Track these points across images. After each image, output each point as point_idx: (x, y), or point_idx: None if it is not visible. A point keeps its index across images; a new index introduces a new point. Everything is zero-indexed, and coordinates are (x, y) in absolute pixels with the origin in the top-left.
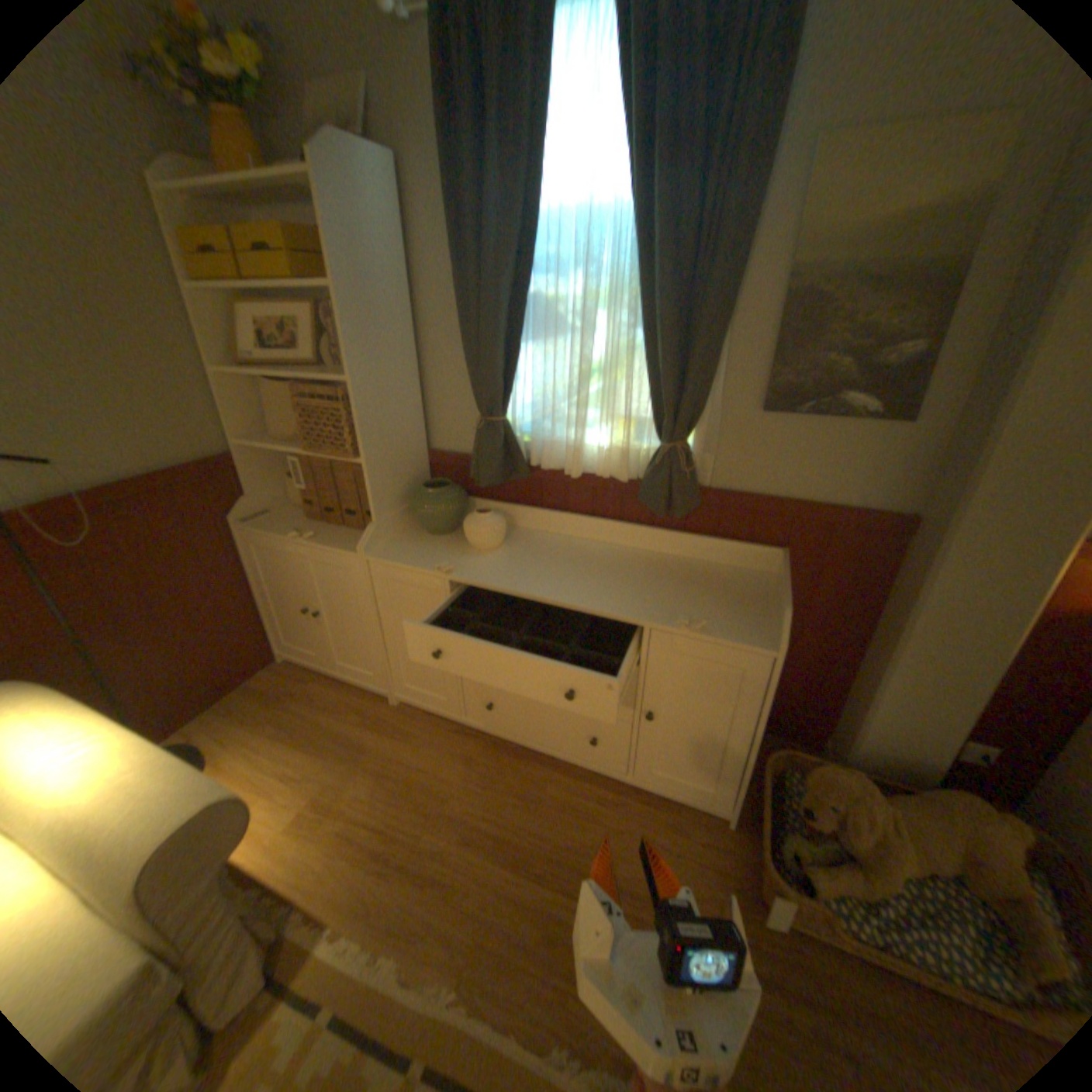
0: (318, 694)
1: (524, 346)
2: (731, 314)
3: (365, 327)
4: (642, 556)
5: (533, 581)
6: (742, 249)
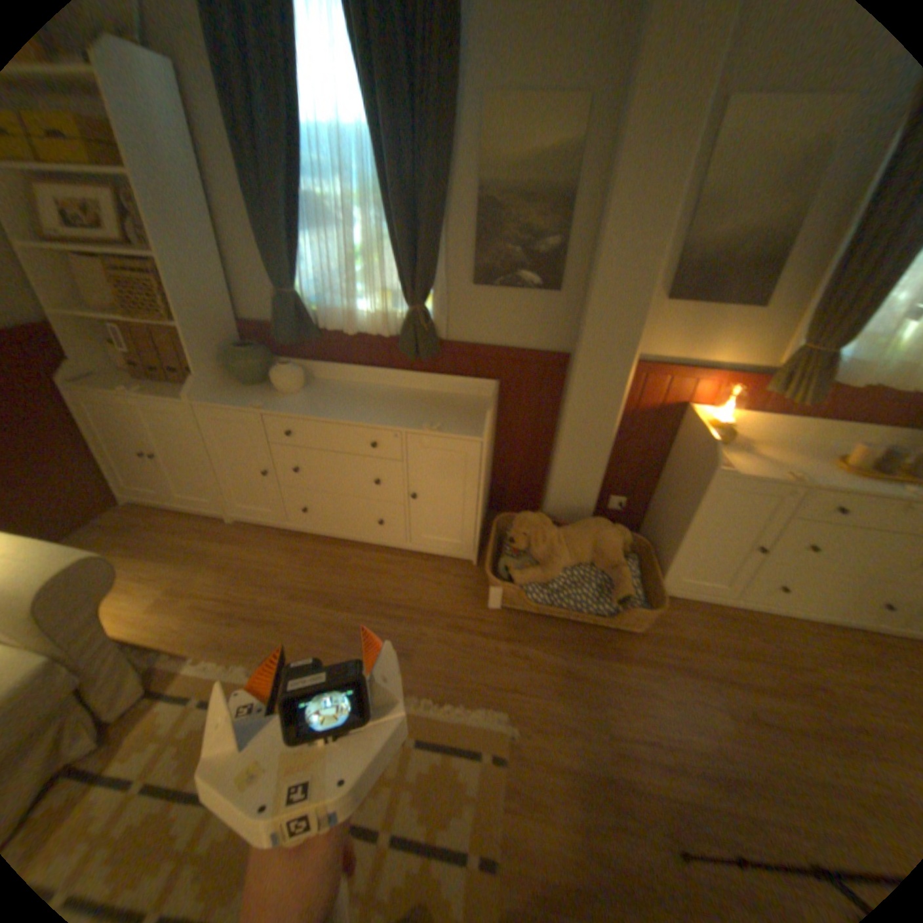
0: (162, 524)
1: (303, 234)
2: (443, 215)
3: (166, 212)
4: (407, 393)
5: (326, 411)
6: (444, 169)
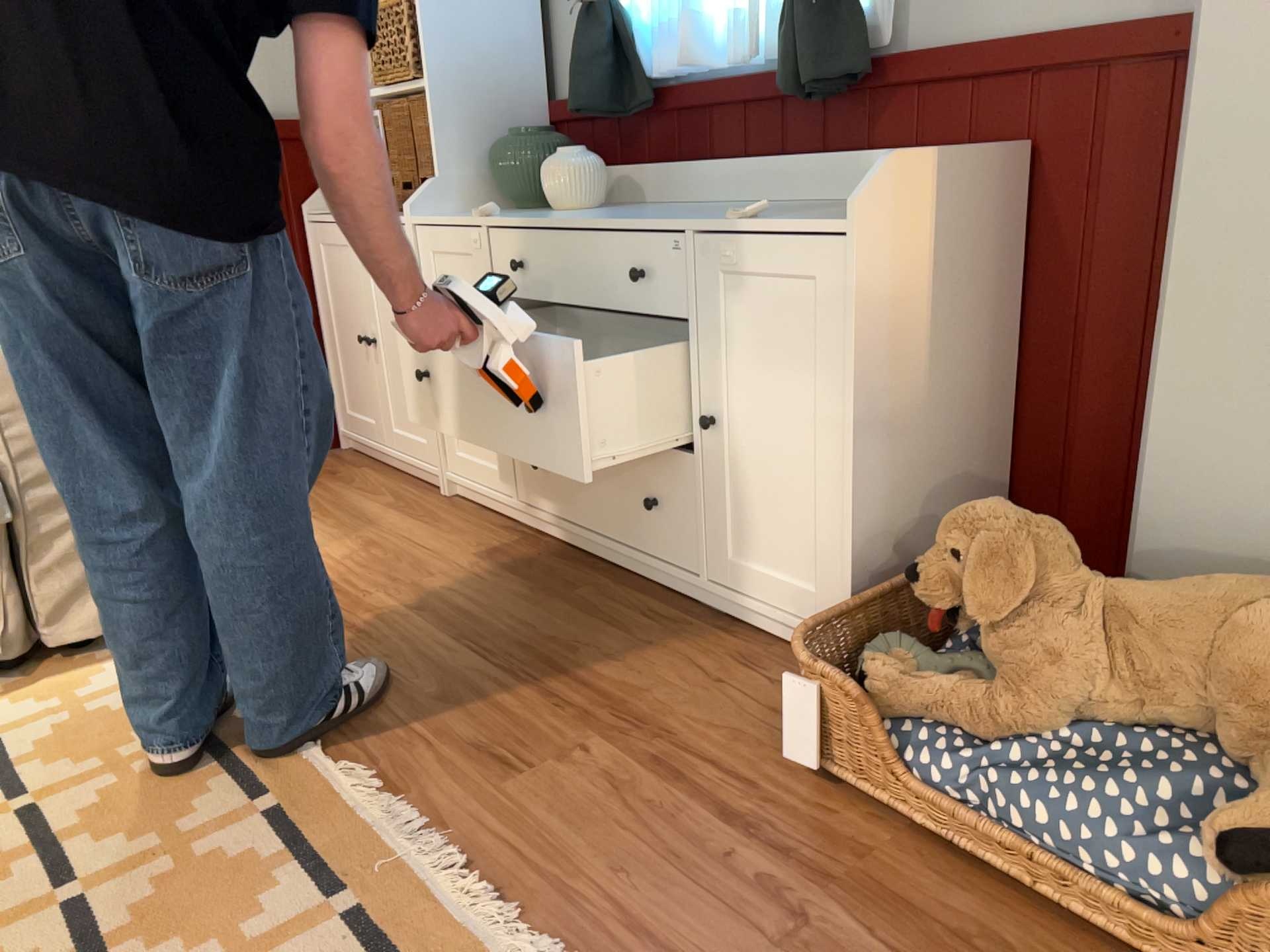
0: (362, 478)
1: None
2: None
3: None
4: (789, 205)
5: (581, 216)
6: None
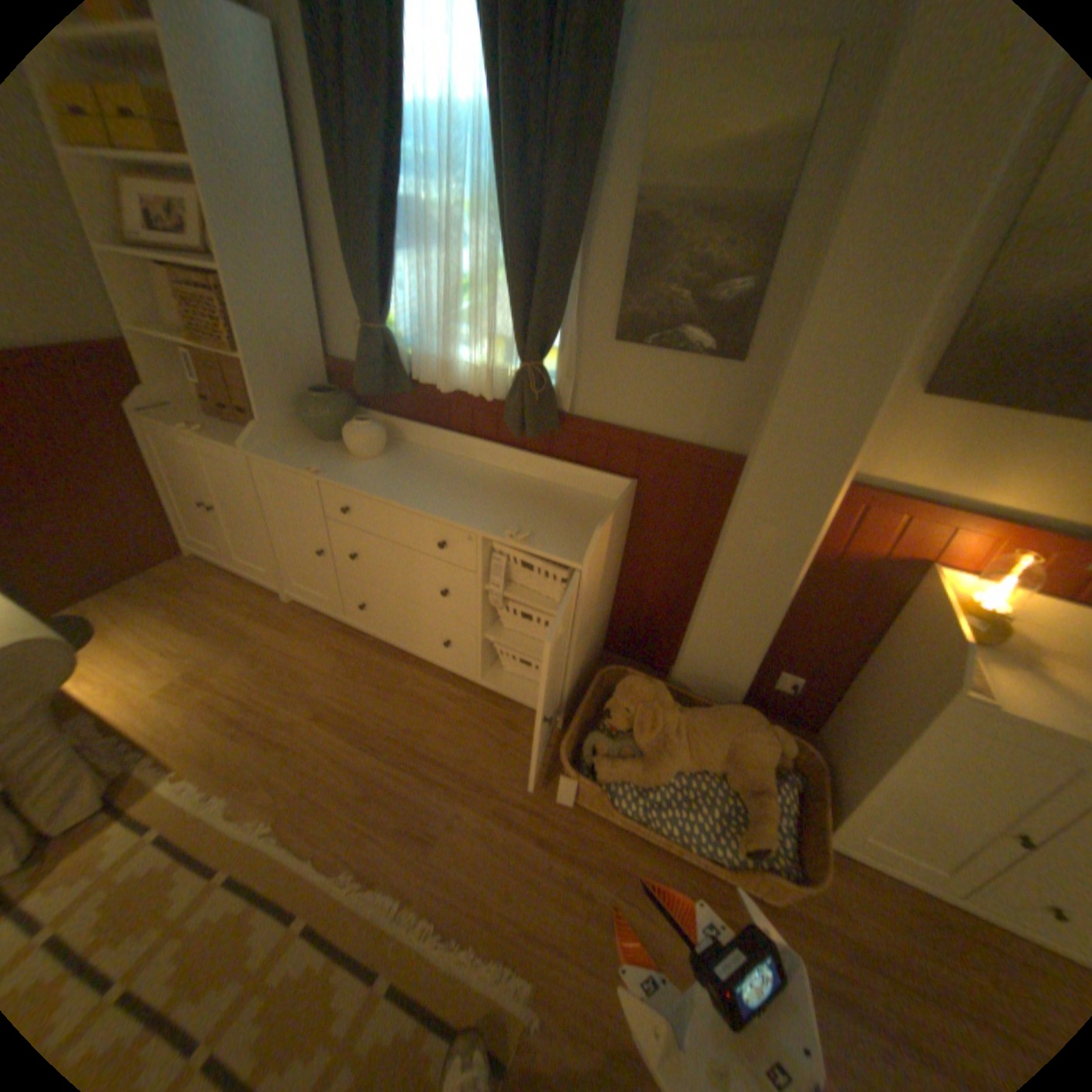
0: (216, 587)
1: (398, 253)
2: (578, 235)
3: (238, 215)
4: (510, 477)
5: (393, 488)
6: (585, 165)
